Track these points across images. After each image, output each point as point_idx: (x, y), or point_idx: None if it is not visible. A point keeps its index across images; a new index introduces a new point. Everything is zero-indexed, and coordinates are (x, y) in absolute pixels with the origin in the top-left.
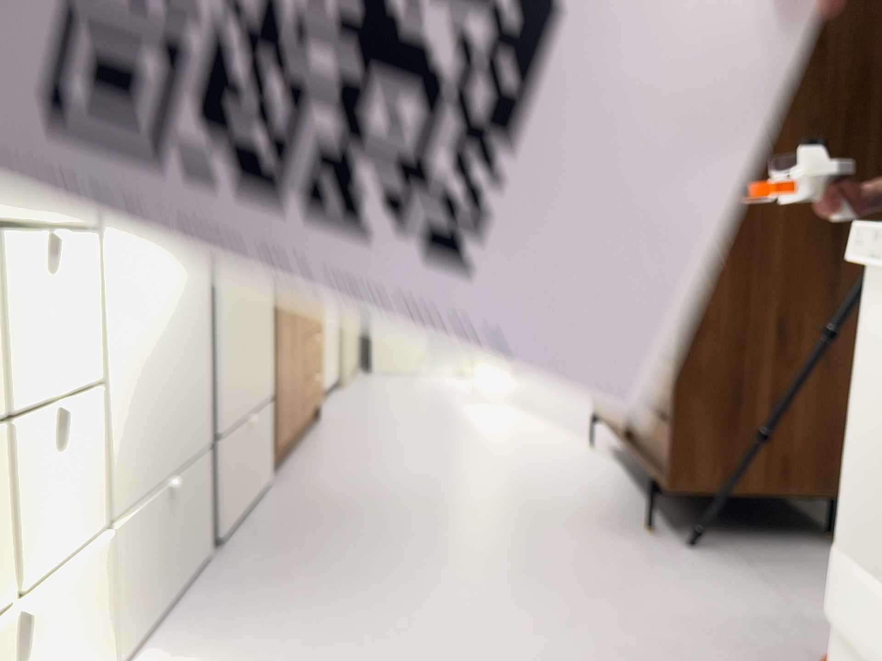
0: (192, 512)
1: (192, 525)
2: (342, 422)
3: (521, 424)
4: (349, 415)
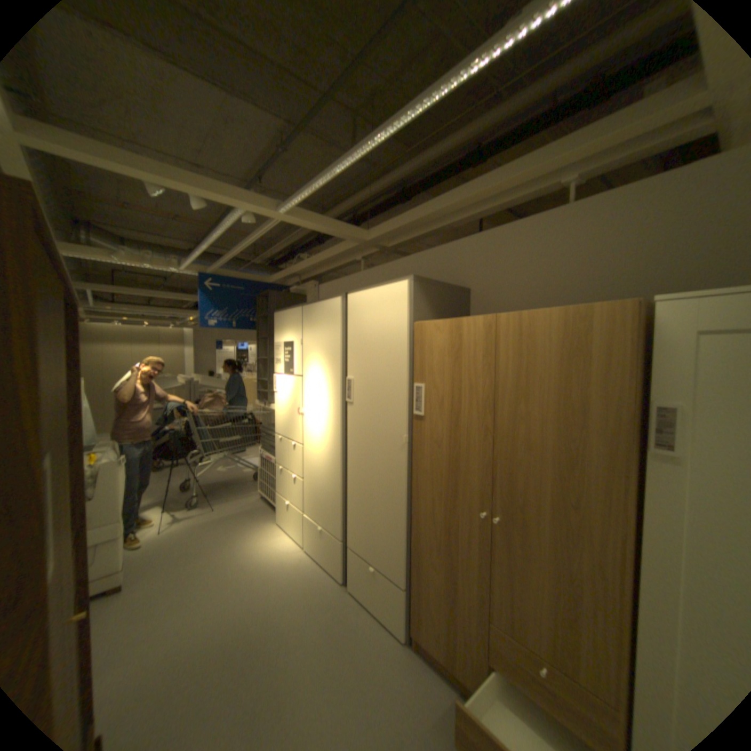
0: (331, 552)
1: (331, 557)
2: None
3: None
4: None
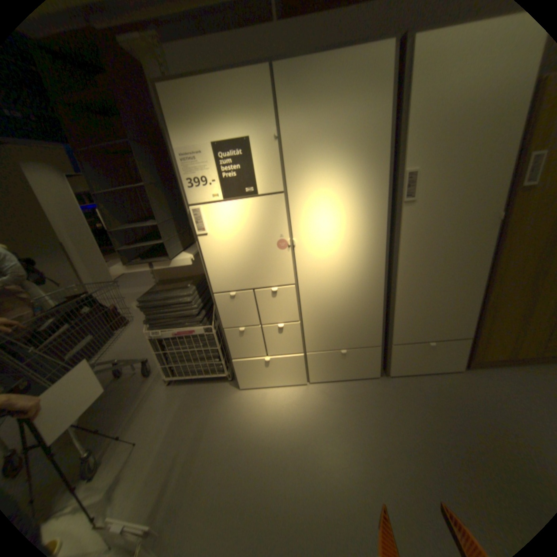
0: (363, 362)
1: (363, 365)
2: None
3: None
4: None
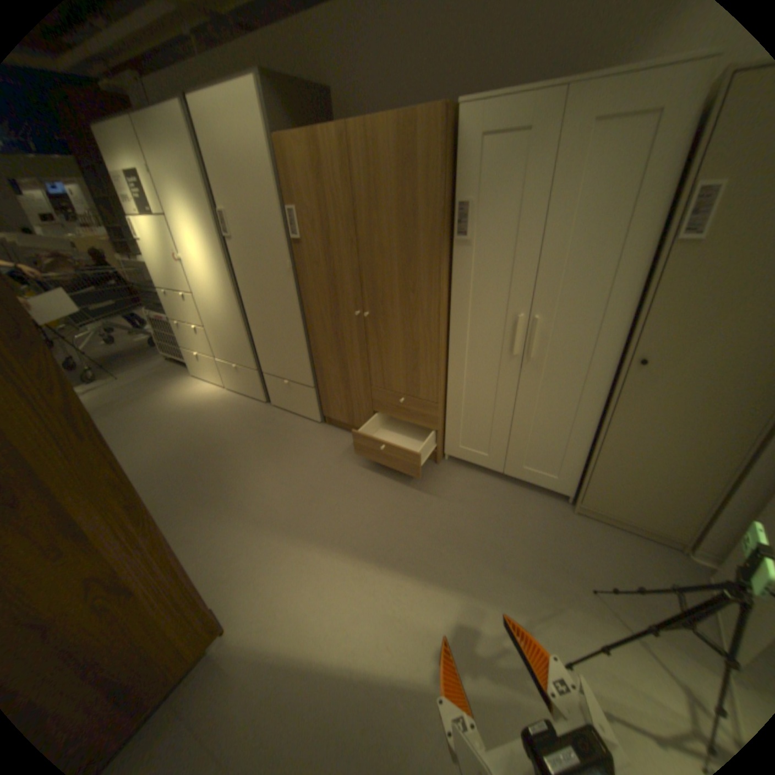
0: (250, 382)
1: (251, 385)
2: (426, 475)
3: (344, 624)
4: (447, 486)
